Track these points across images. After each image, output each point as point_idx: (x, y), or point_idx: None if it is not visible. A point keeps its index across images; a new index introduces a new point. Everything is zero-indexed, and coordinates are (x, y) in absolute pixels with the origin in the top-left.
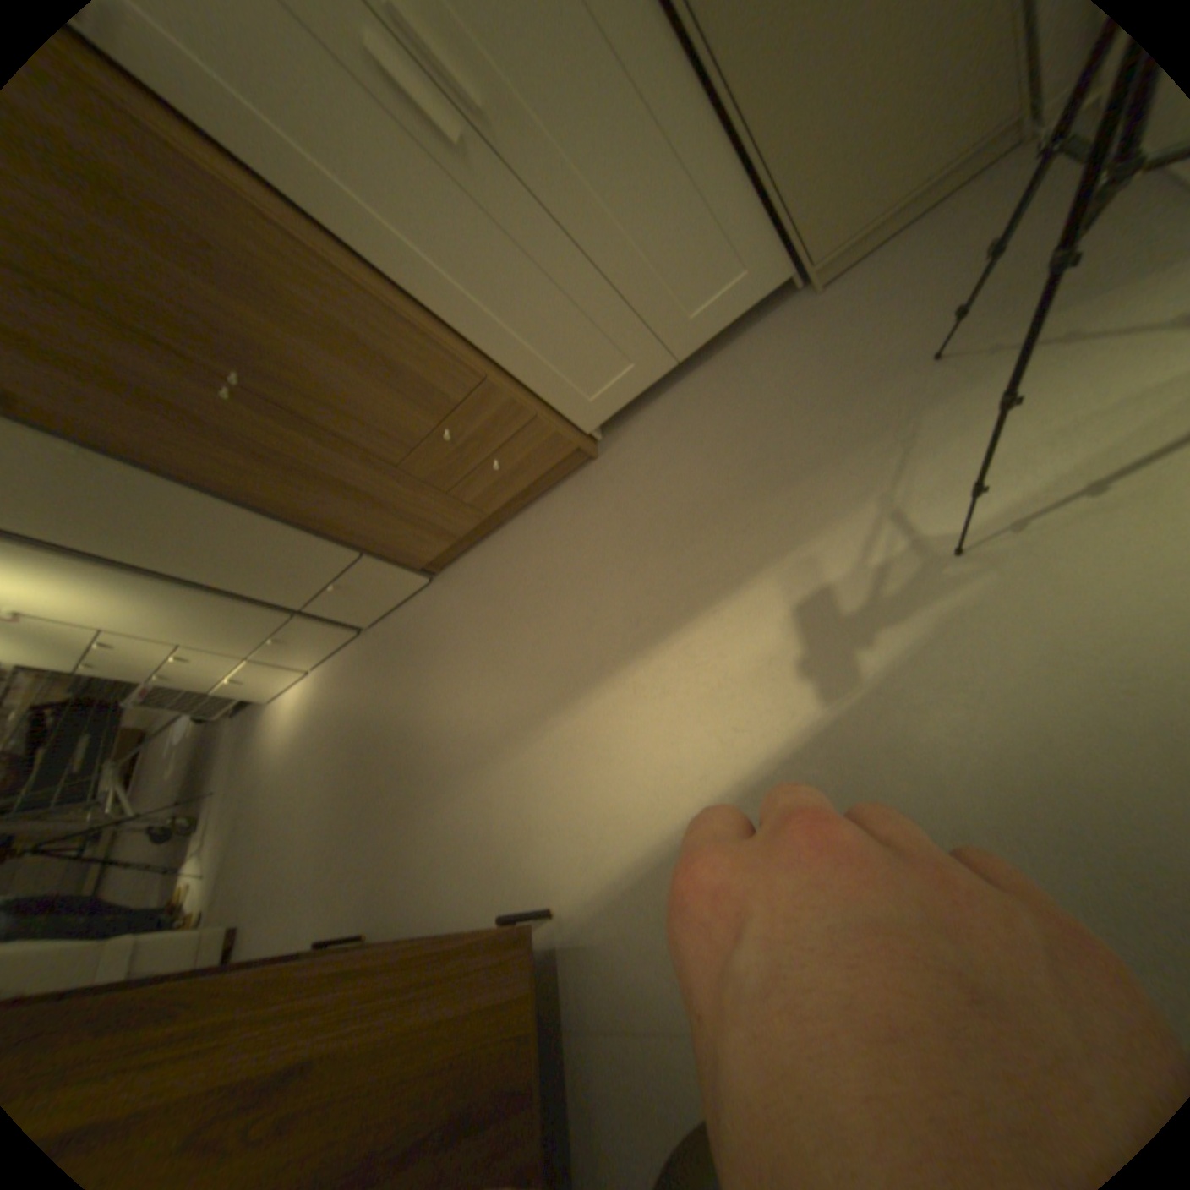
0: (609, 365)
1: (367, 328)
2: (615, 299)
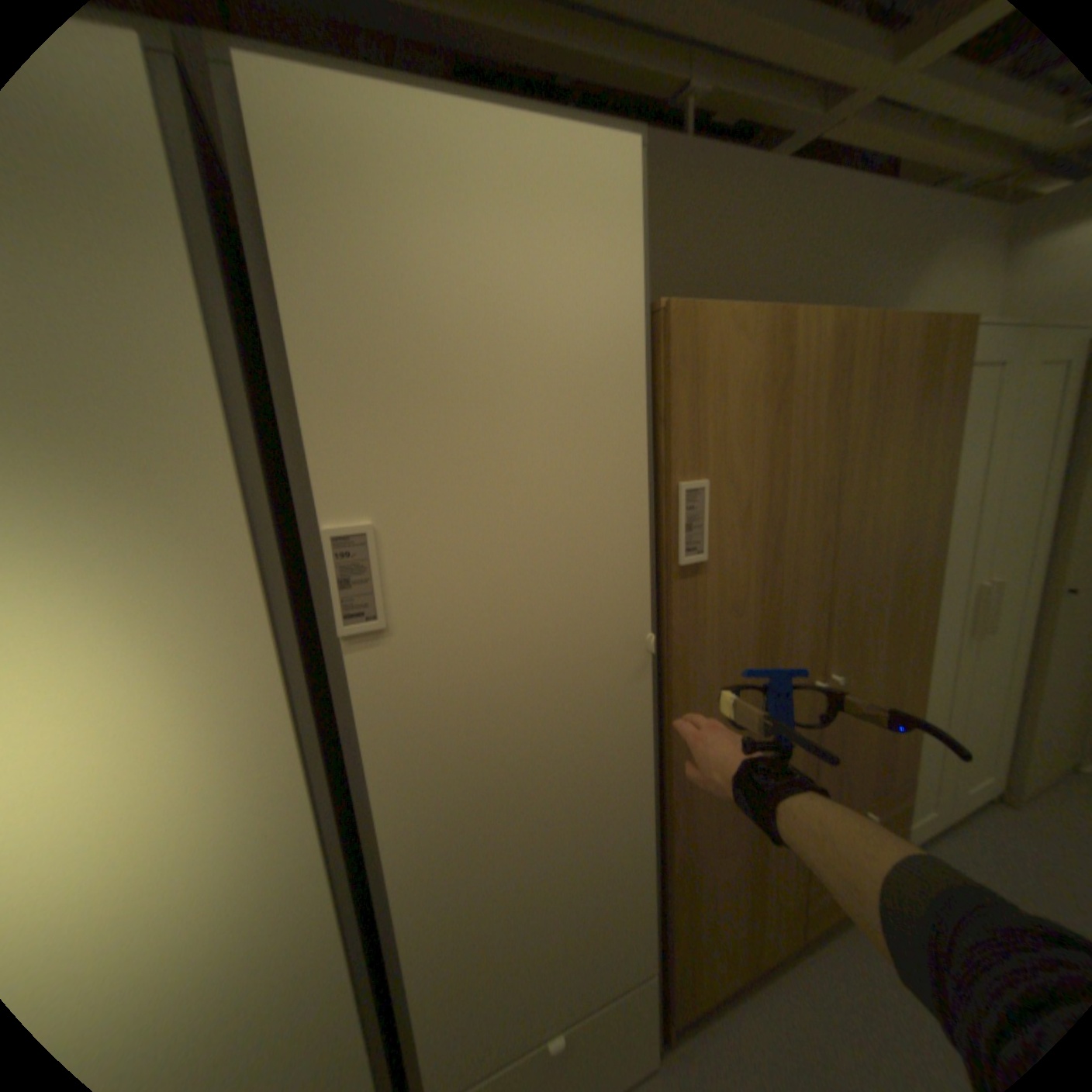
0: (923, 811)
1: (906, 703)
2: (954, 764)
